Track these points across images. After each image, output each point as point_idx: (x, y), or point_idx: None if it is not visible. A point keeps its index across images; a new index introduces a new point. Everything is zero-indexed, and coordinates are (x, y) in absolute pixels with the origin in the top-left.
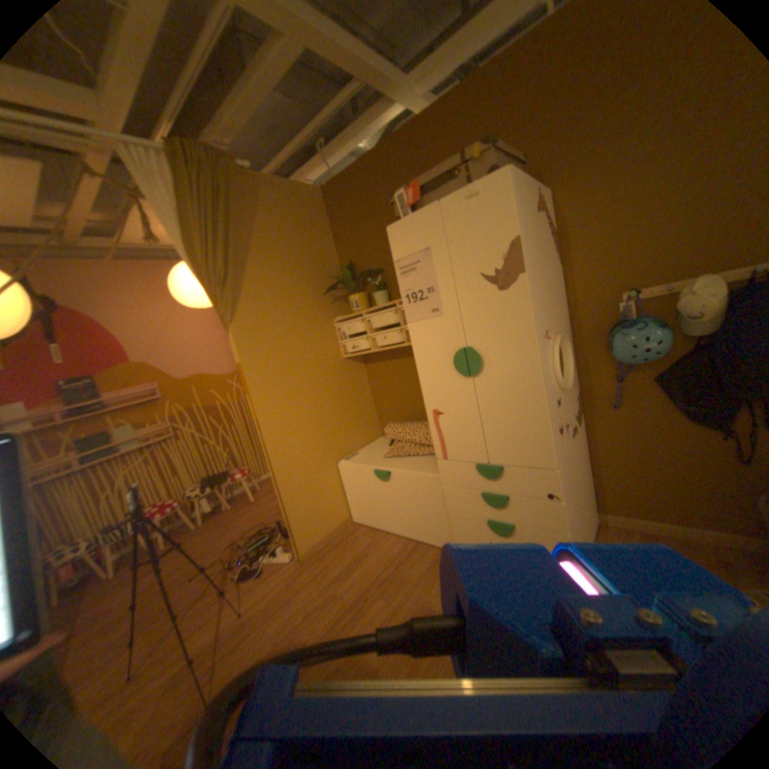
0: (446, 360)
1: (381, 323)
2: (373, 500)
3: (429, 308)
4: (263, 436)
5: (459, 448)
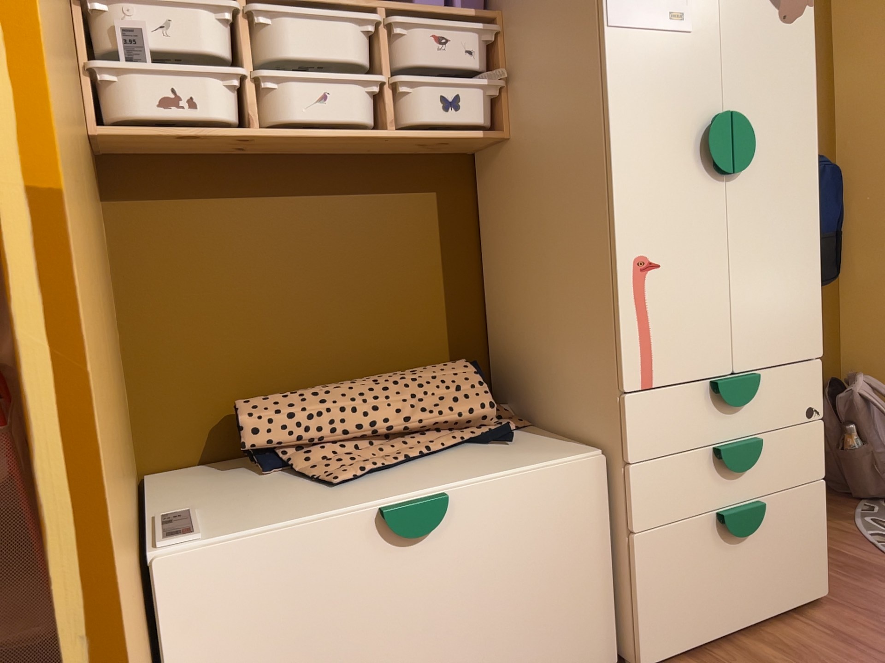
0: (685, 137)
1: (312, 52)
2: (340, 655)
3: (667, 11)
4: (64, 337)
5: (683, 352)
